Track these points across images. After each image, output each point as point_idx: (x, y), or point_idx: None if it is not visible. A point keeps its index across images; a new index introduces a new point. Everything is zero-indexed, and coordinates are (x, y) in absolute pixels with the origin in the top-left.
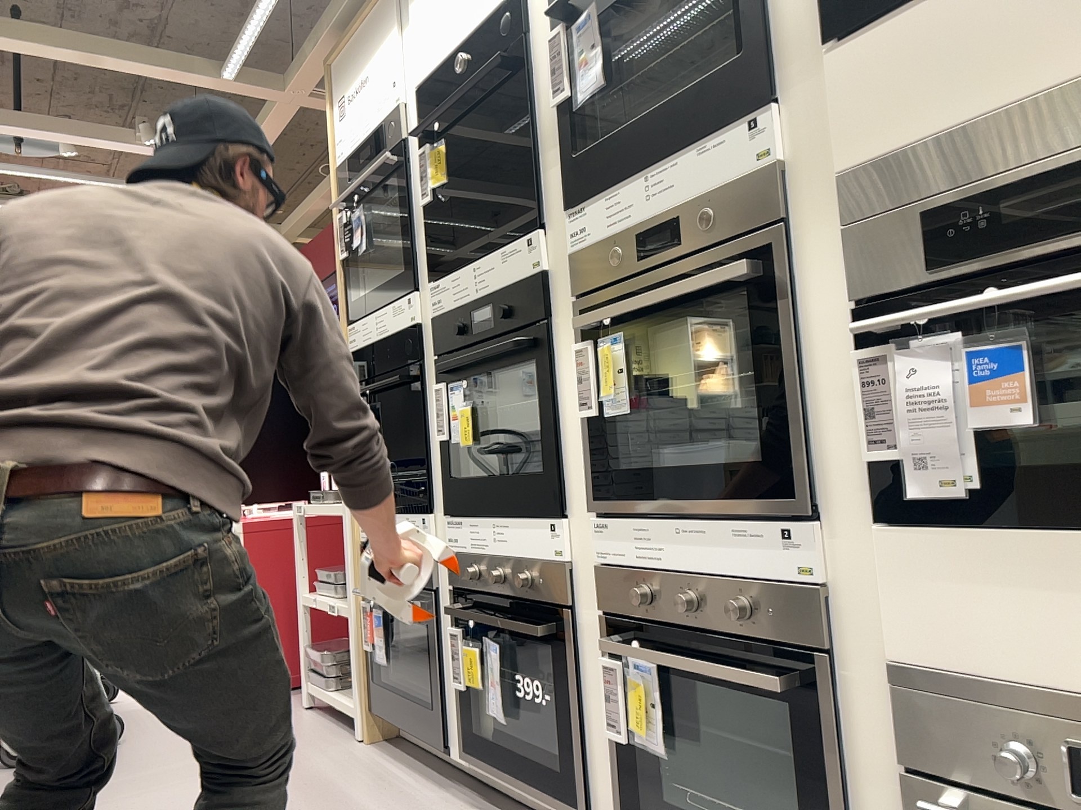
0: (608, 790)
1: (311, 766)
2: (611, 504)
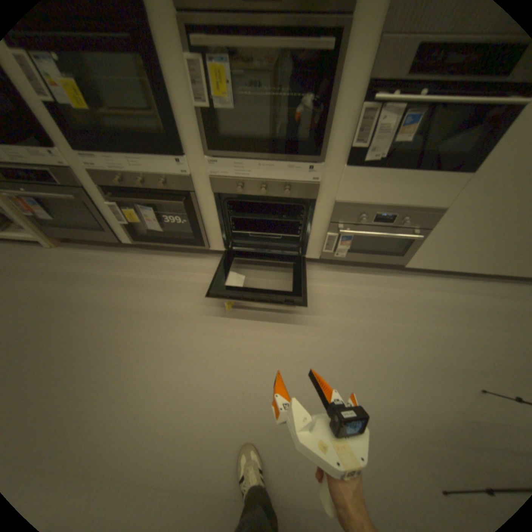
0: (216, 239)
1: (44, 270)
2: (219, 153)
